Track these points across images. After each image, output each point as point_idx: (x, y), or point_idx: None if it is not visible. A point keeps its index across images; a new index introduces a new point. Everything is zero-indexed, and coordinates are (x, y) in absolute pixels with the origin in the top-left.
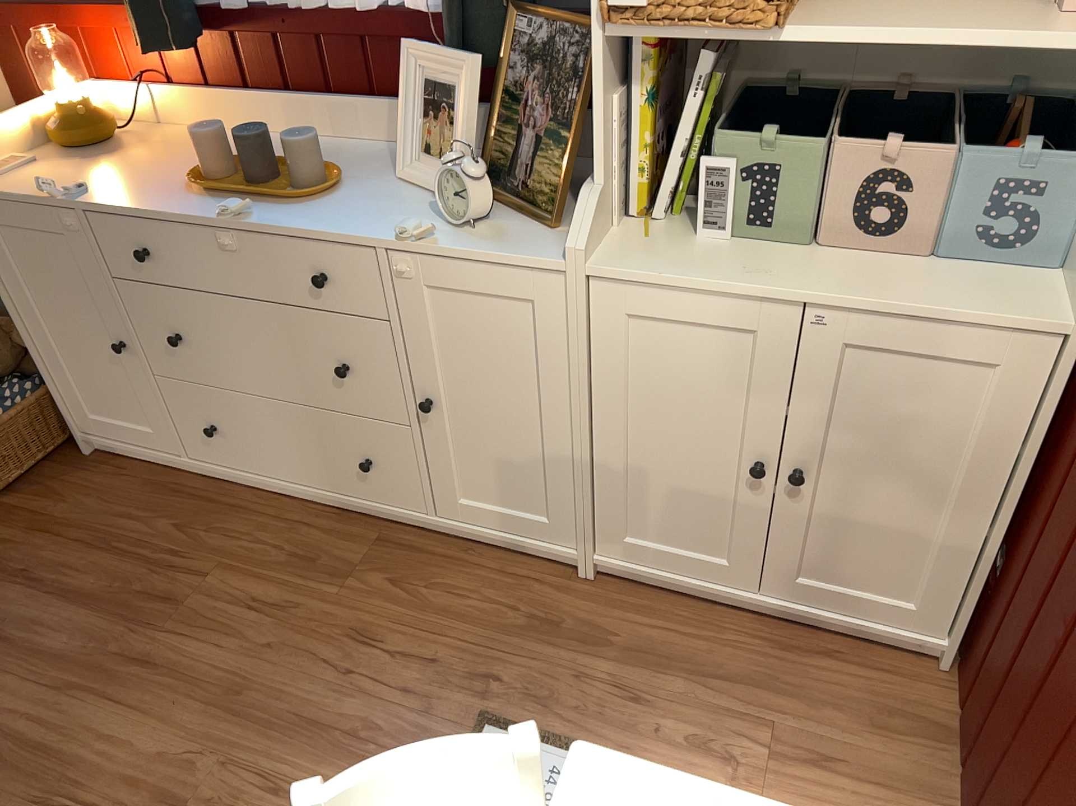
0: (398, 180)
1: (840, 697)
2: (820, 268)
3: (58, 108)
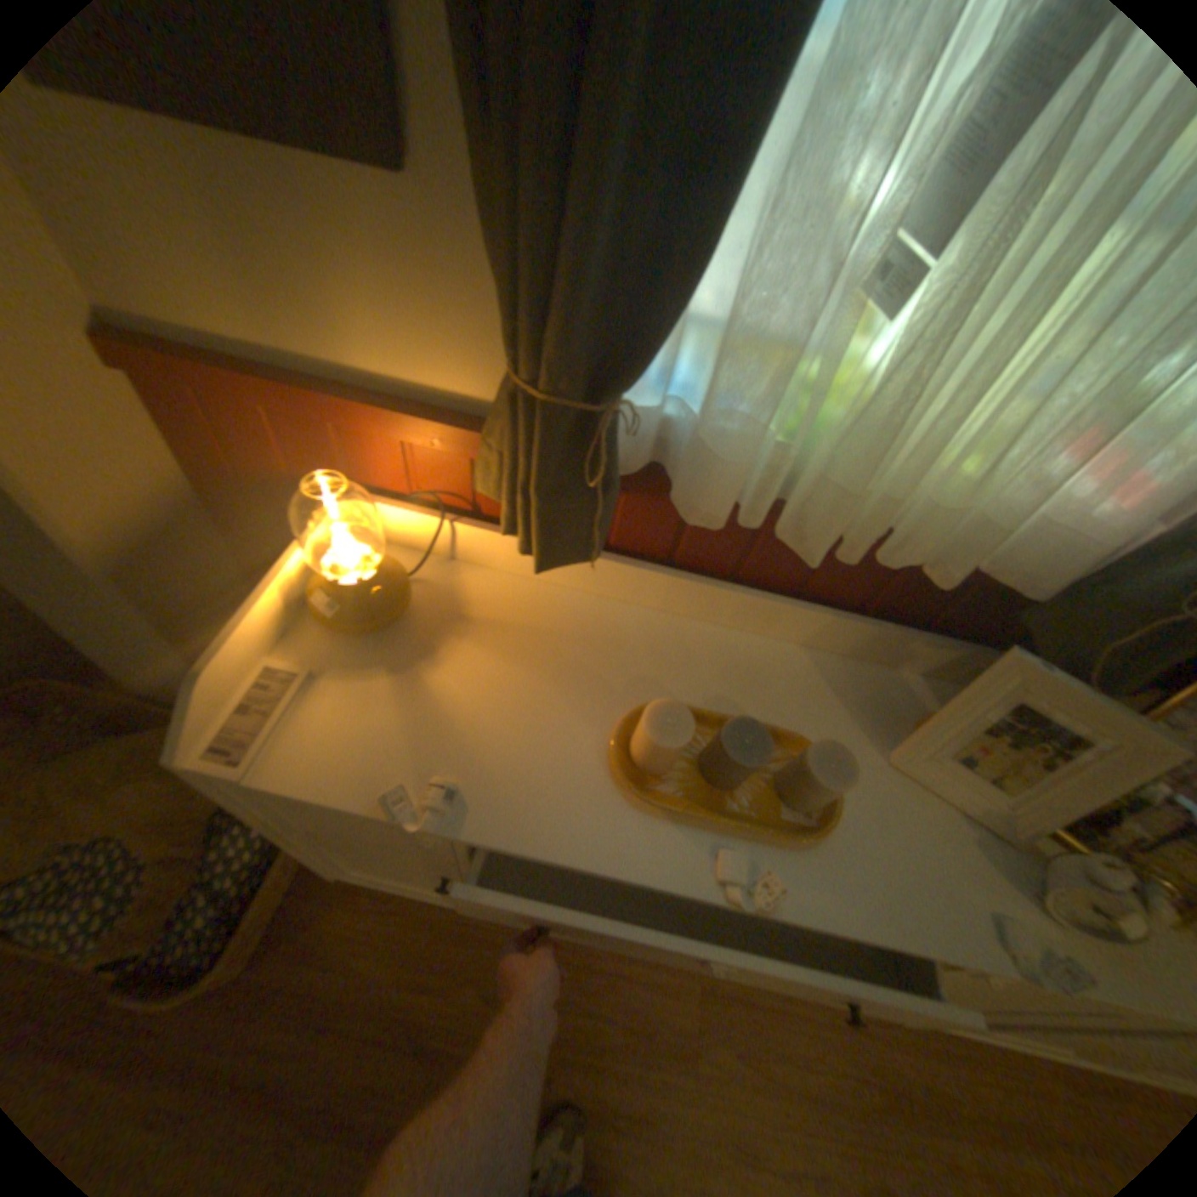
0: (894, 771)
1: None
2: None
3: (330, 574)
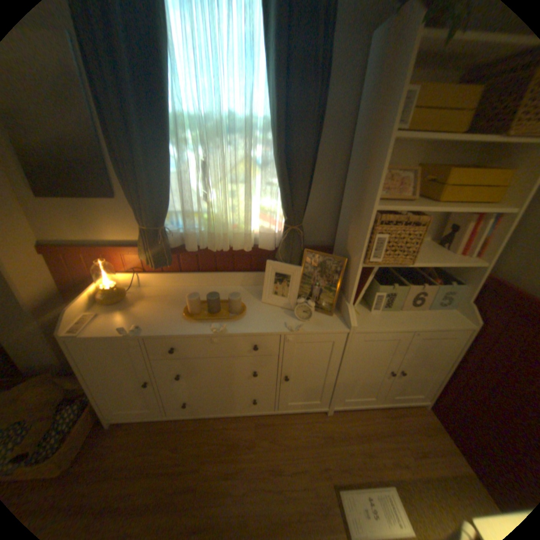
0: (262, 303)
1: (415, 431)
2: (410, 320)
3: (101, 289)
